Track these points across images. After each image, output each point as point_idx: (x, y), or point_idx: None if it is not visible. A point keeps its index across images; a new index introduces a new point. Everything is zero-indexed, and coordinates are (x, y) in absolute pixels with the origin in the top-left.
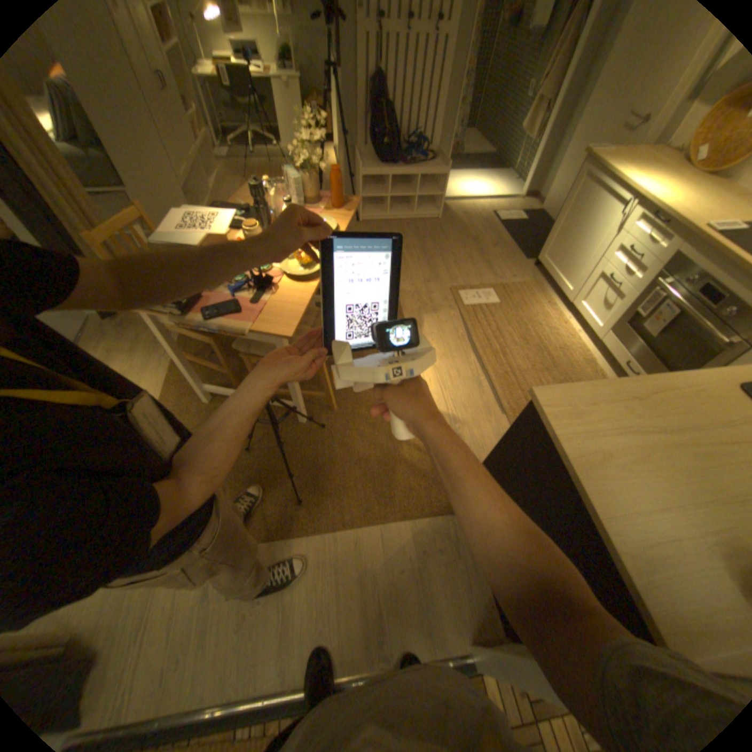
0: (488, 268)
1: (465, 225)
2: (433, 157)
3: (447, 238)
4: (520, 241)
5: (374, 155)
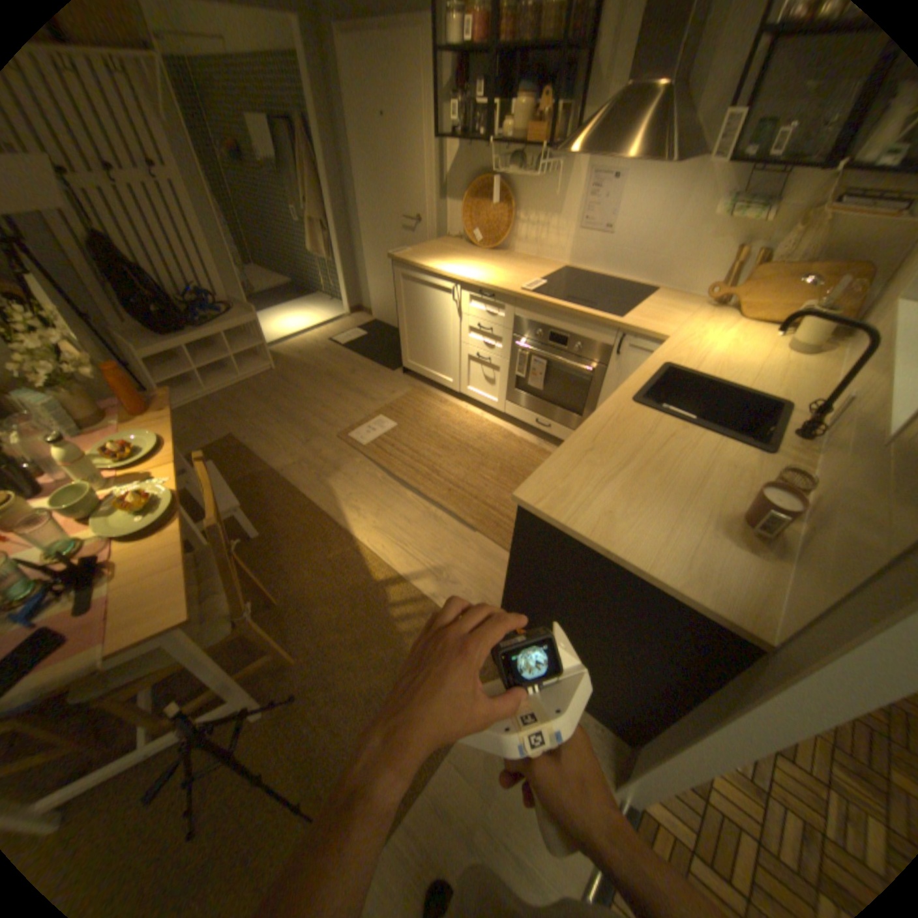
0: (362, 397)
1: (308, 363)
2: (226, 307)
3: (298, 385)
4: (375, 356)
5: (143, 328)
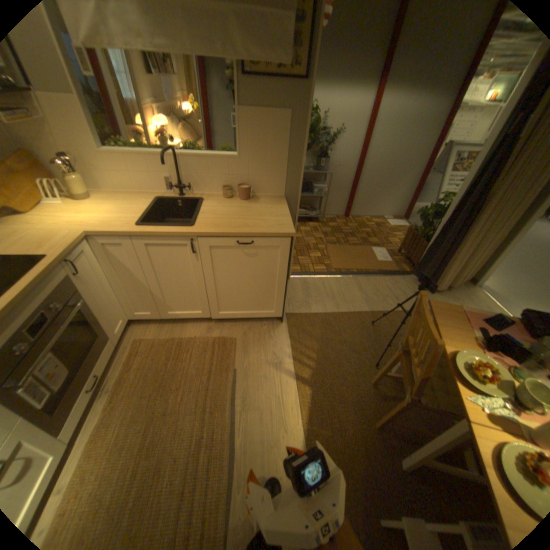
0: None
1: None
2: None
3: None
4: None
5: None
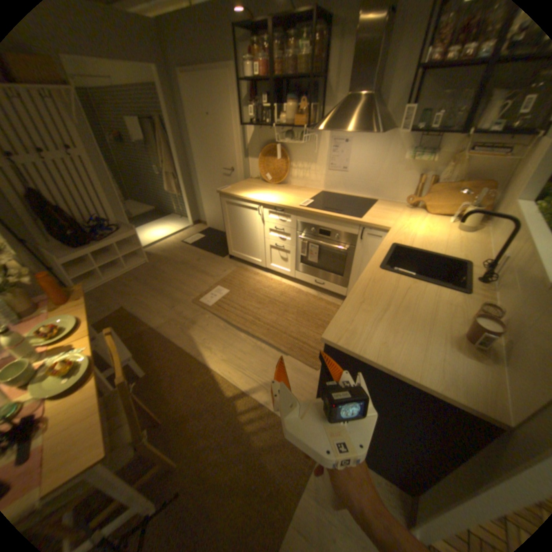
0: (206, 275)
1: (170, 257)
2: (117, 227)
3: (164, 270)
4: (211, 249)
5: (63, 244)
